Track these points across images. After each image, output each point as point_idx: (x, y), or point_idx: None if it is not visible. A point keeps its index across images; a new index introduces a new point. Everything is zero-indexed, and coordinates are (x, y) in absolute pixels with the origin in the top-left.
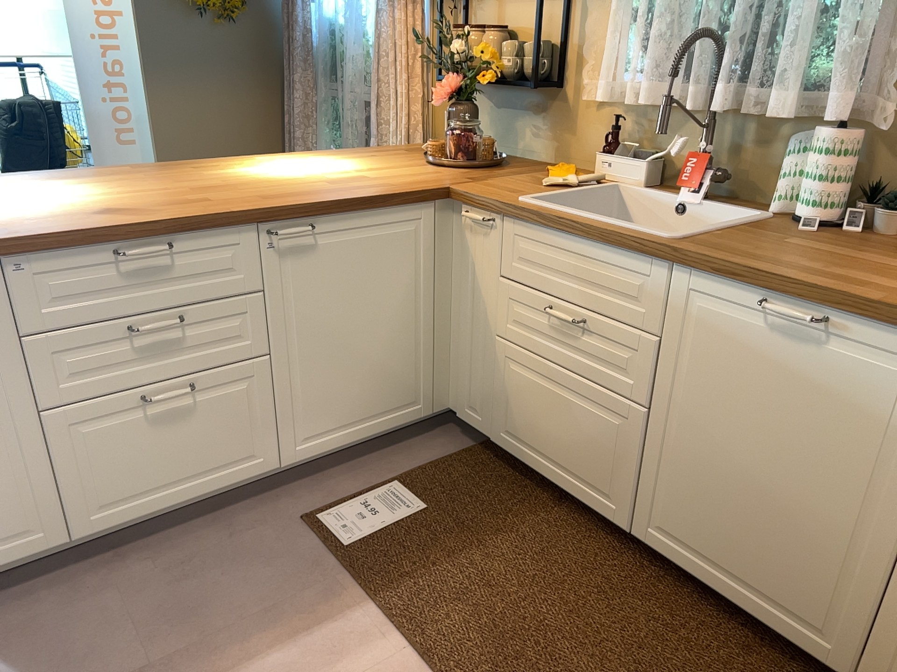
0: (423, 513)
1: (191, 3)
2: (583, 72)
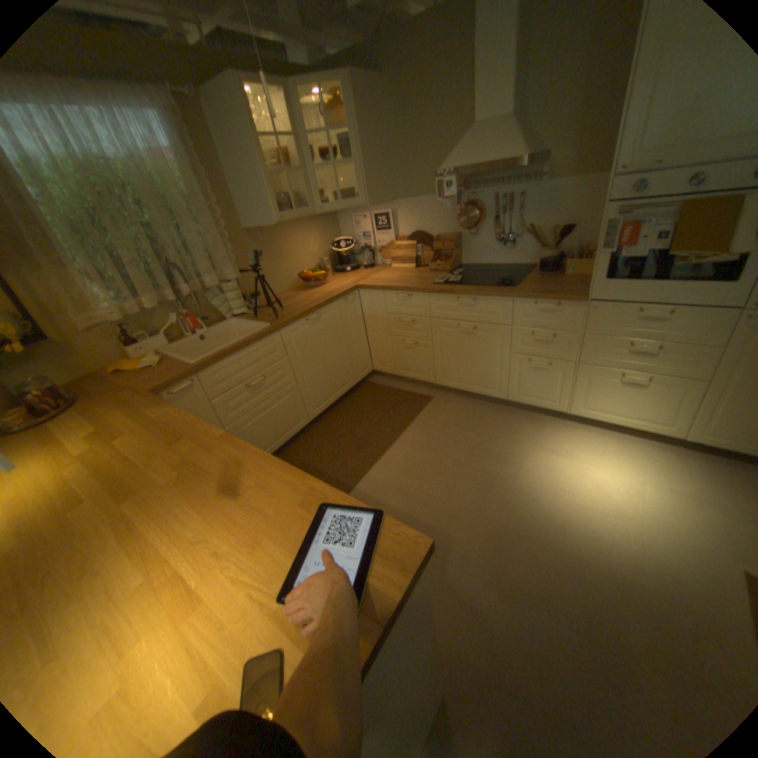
0: None
1: None
2: (56, 319)
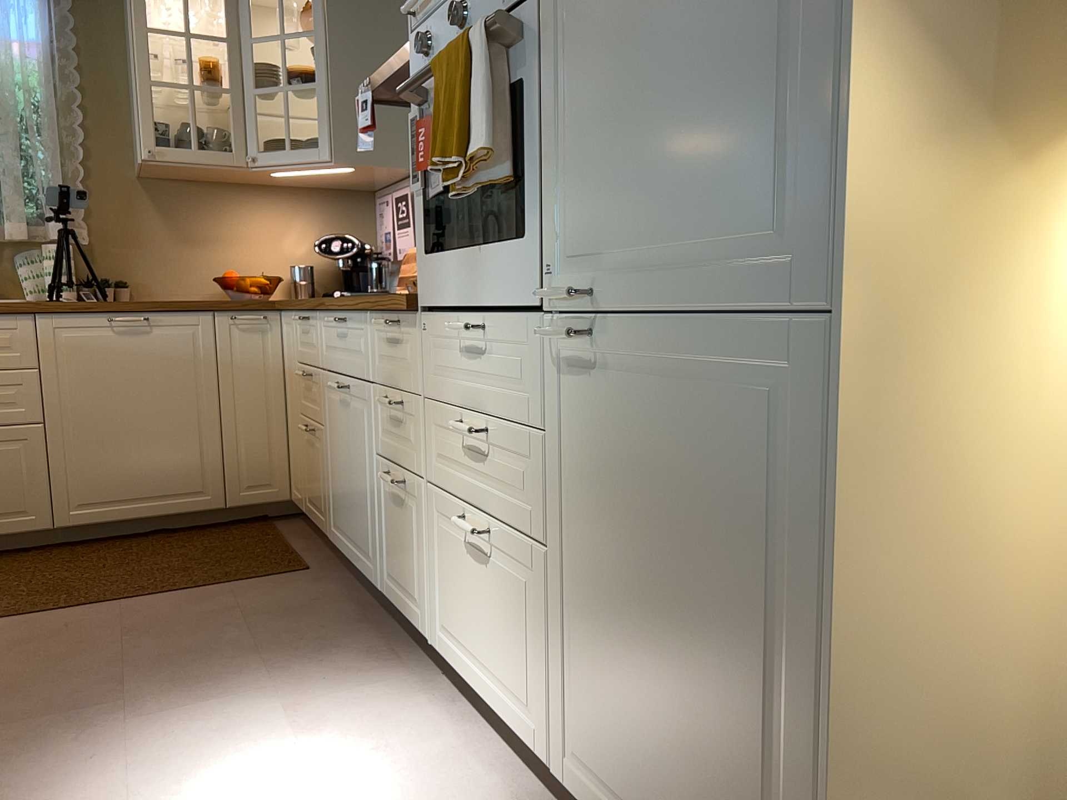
0: None
1: None
2: None
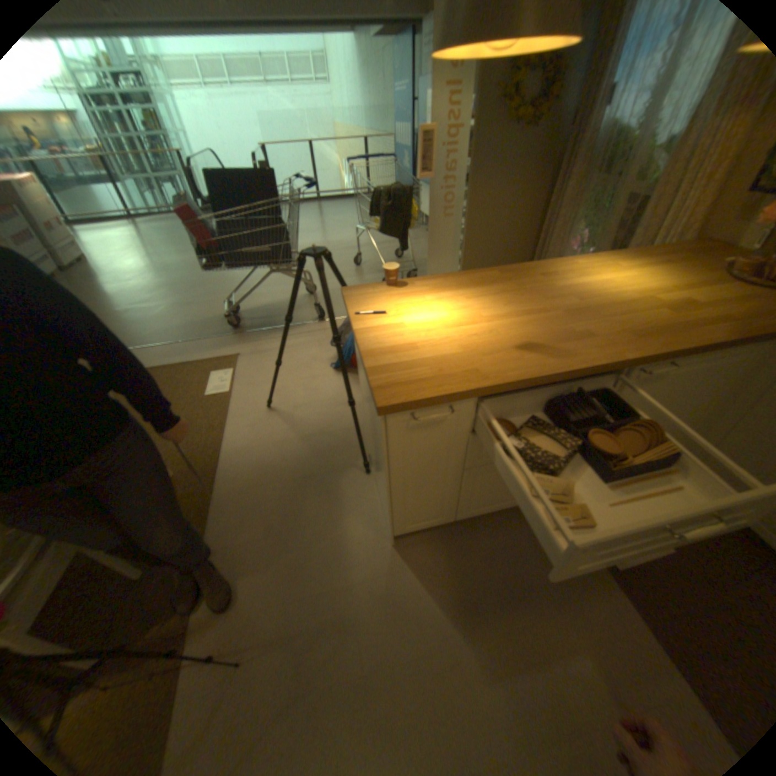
0: (675, 558)
1: (512, 114)
2: None
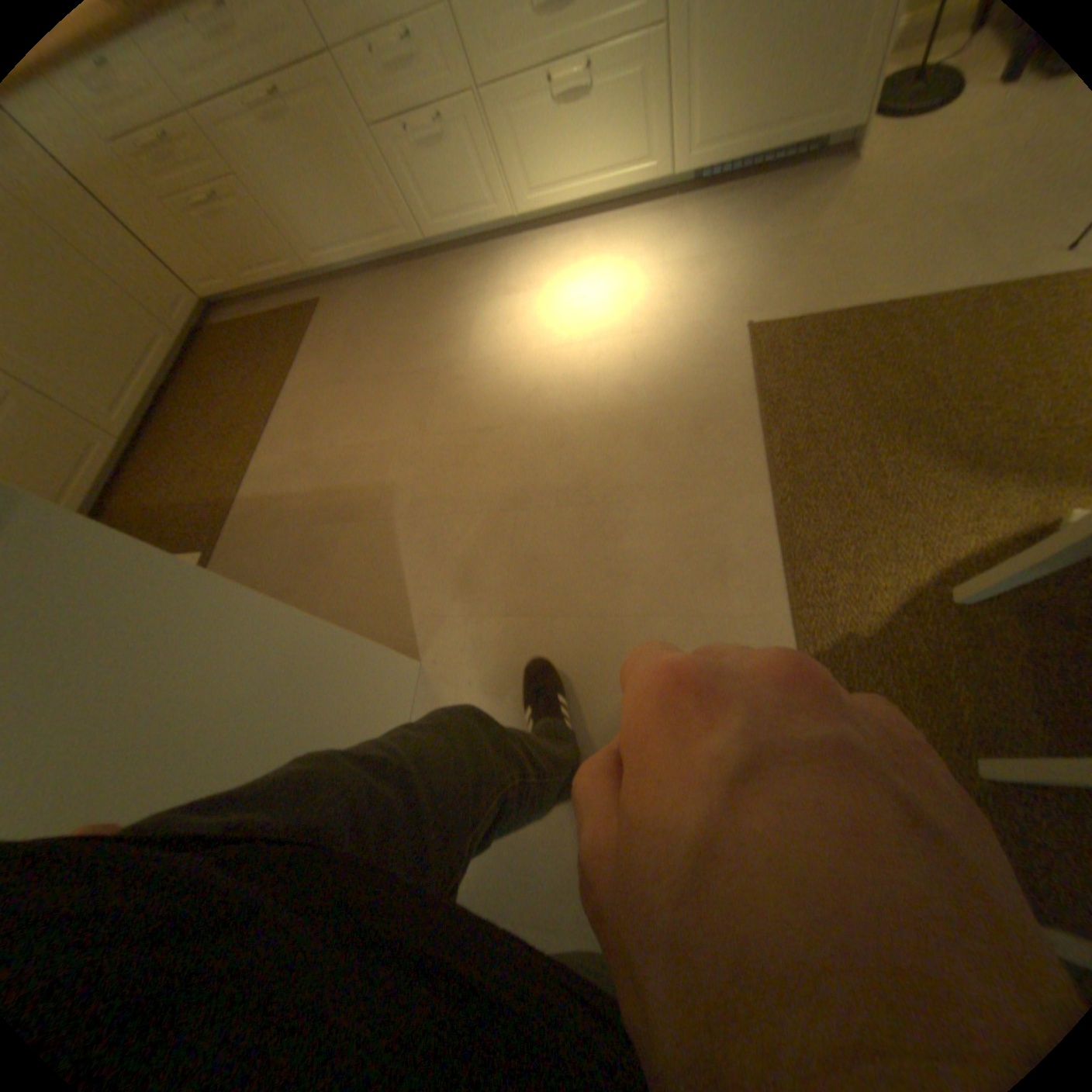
0: None
1: None
2: None
